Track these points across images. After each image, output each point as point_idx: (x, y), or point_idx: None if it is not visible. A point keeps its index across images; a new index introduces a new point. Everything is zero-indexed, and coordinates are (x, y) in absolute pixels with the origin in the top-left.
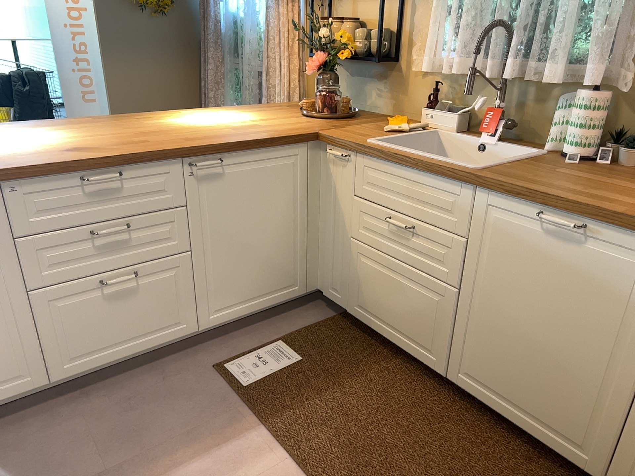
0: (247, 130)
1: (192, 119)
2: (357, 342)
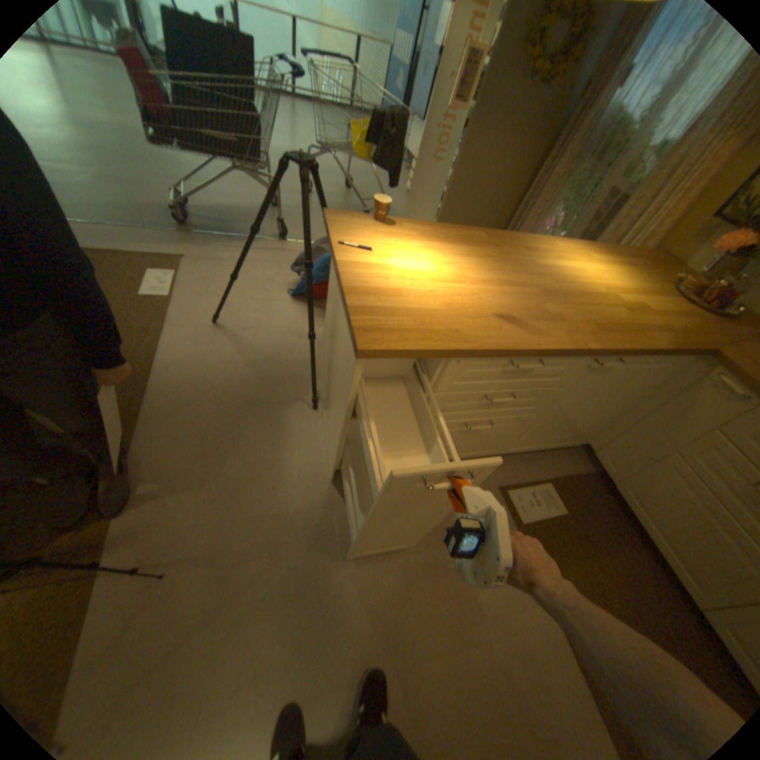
0: (645, 318)
1: (576, 267)
2: (614, 515)
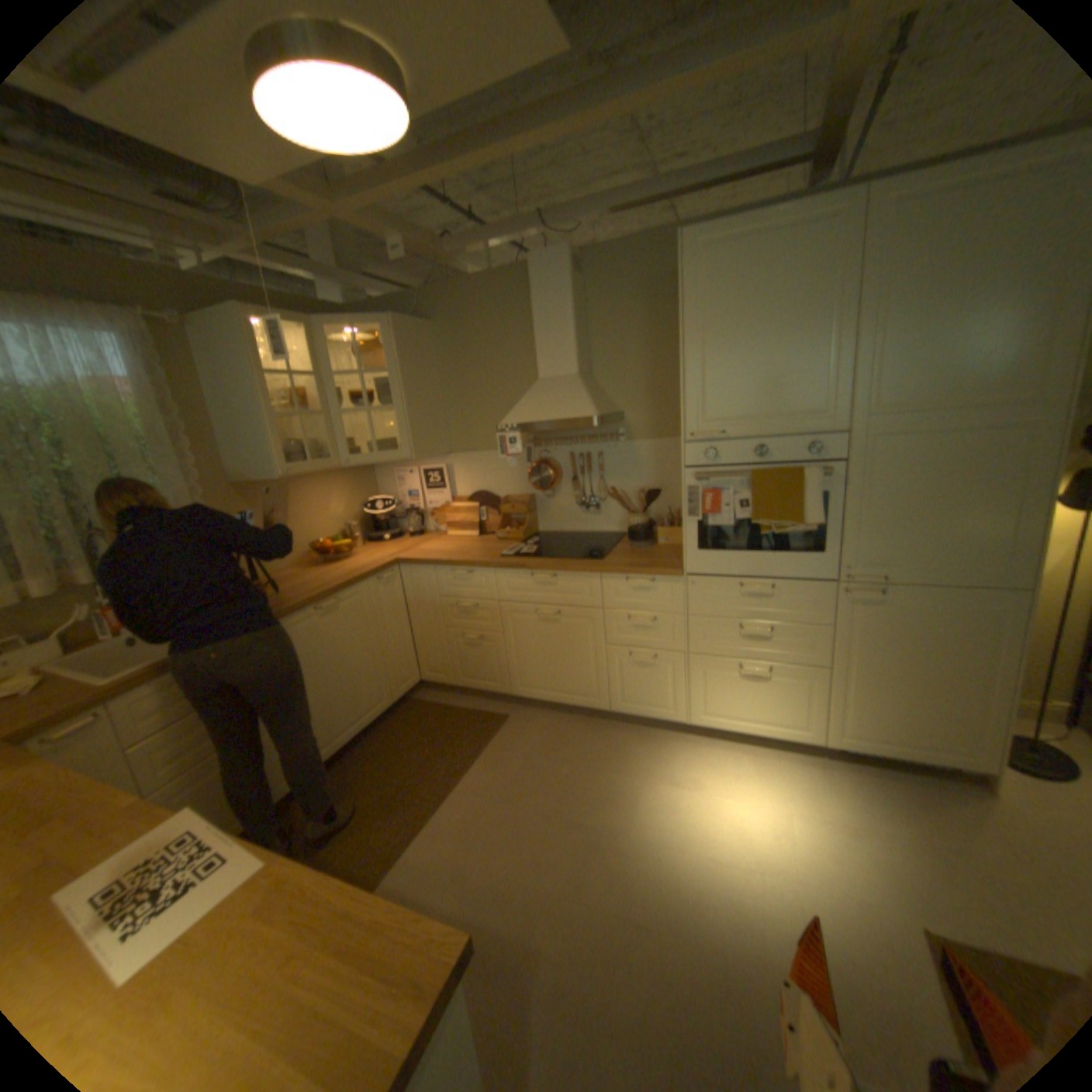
0: None
1: None
2: None
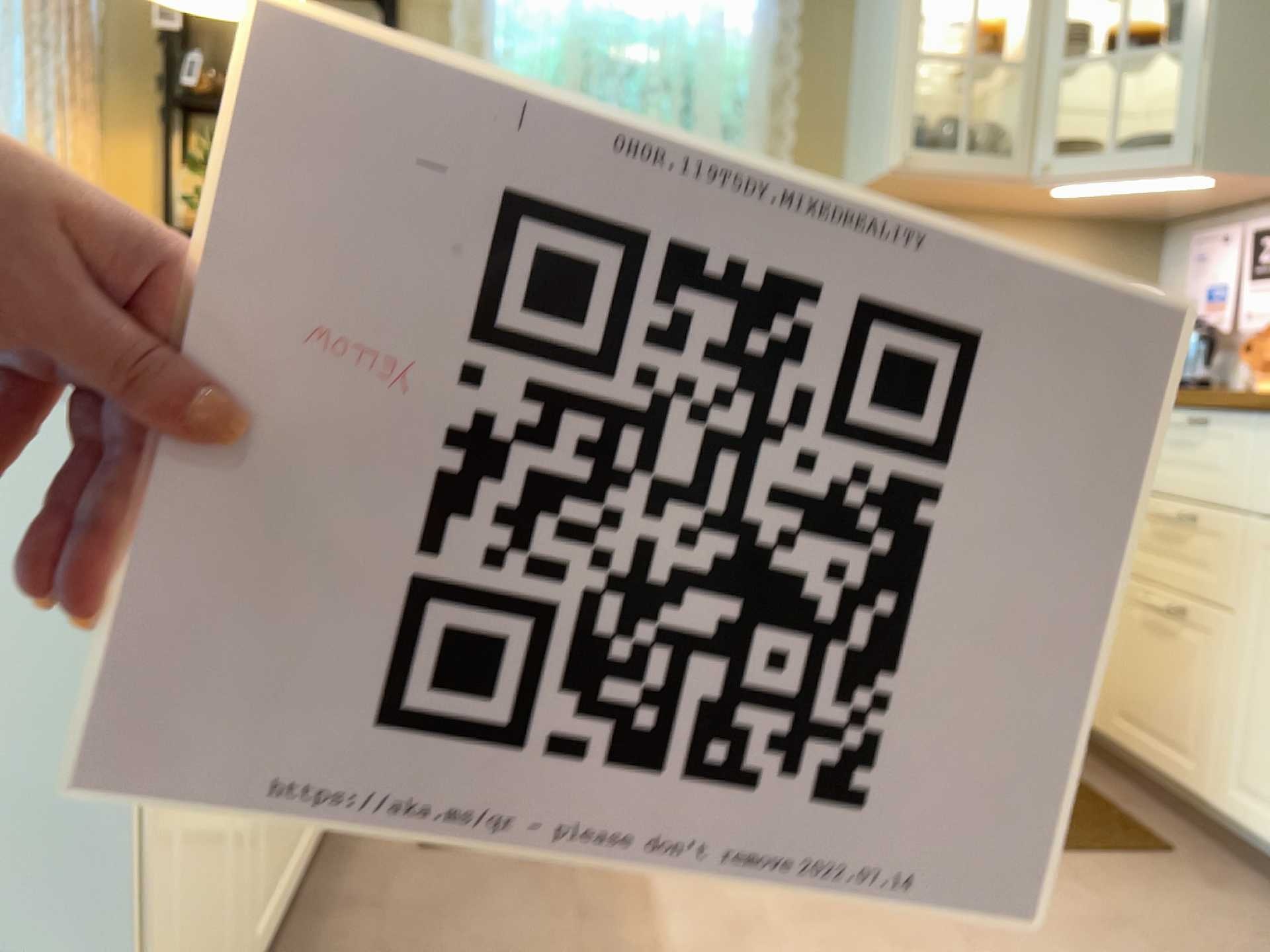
0: None
1: None
2: None
